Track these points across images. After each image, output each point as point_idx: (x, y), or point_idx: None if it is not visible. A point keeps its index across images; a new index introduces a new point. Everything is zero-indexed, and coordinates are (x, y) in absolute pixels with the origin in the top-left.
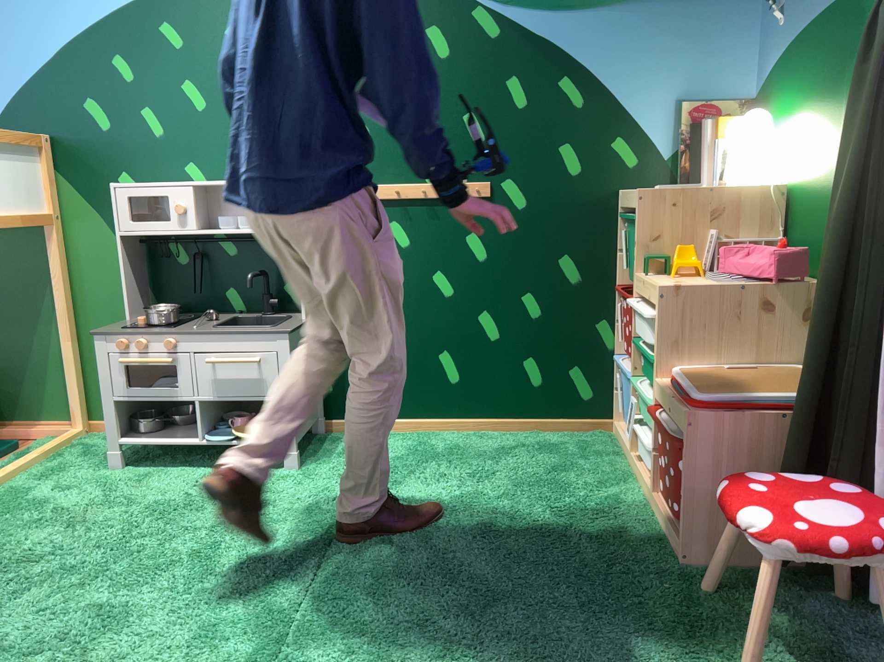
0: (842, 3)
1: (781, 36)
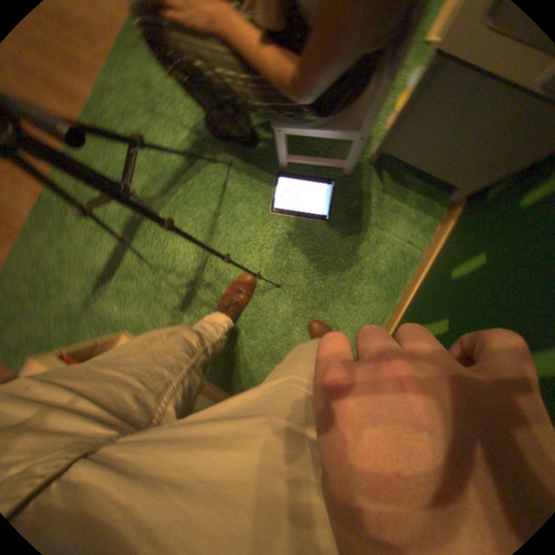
0: None
1: None
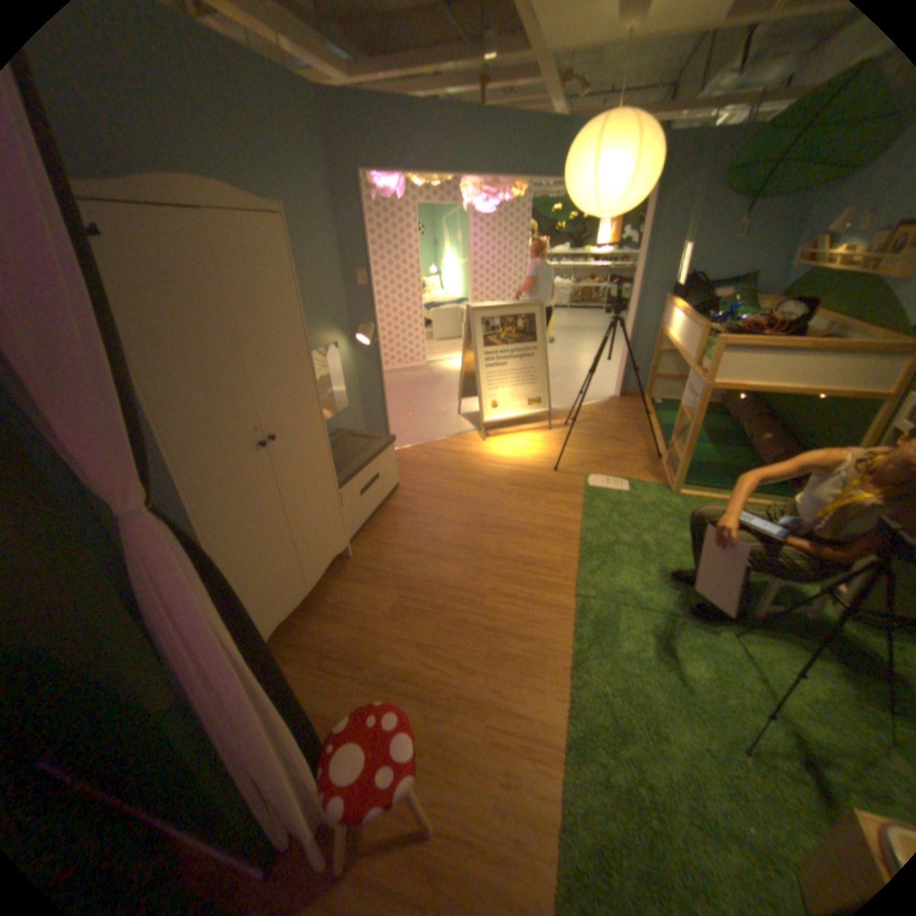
0: None
1: None
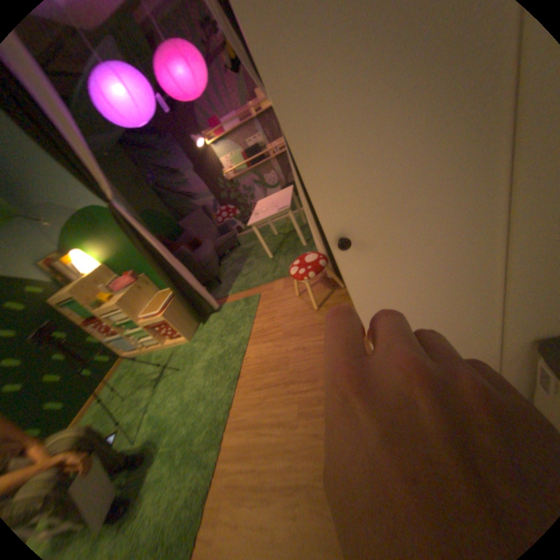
0: (77, 213)
1: (54, 228)
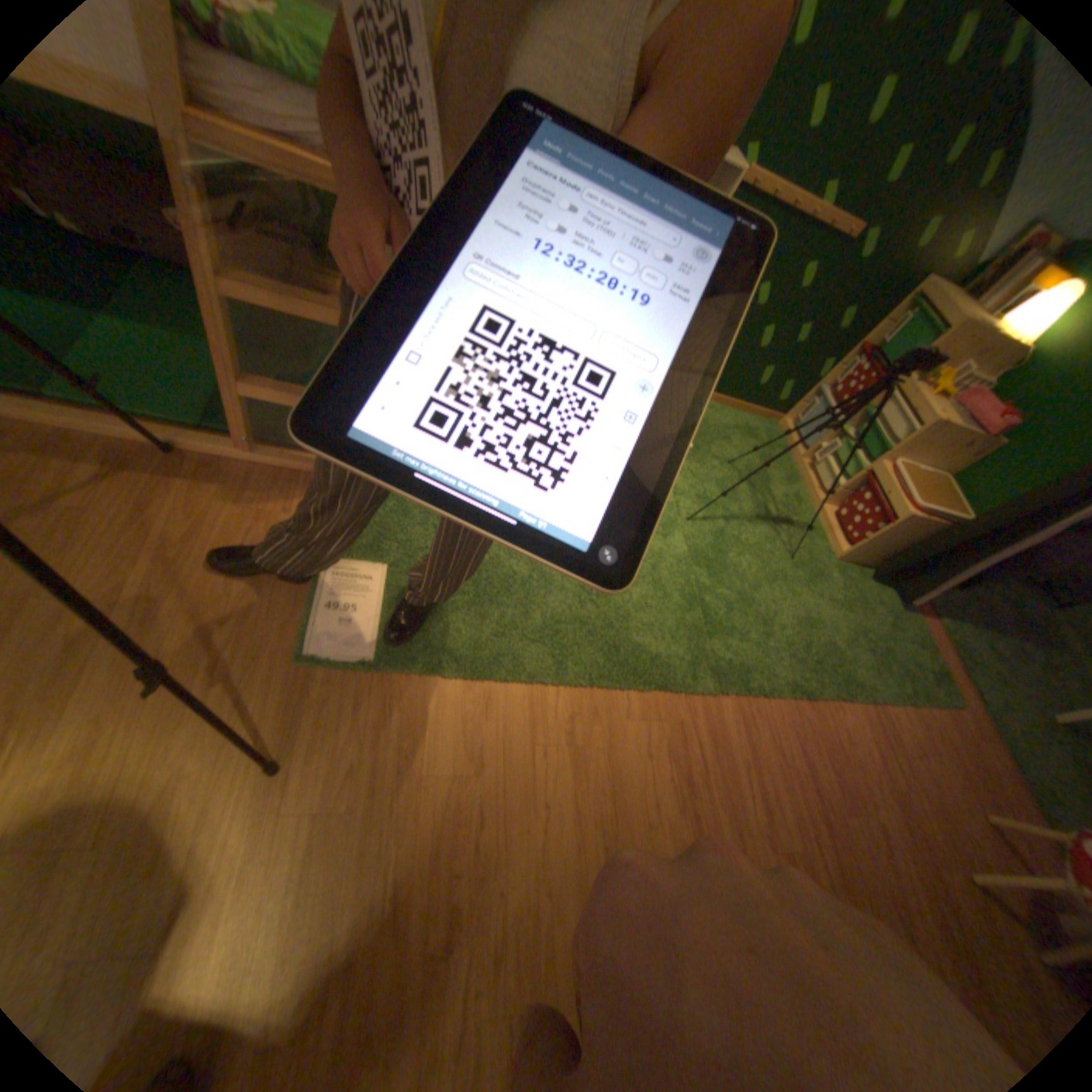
0: None
1: None
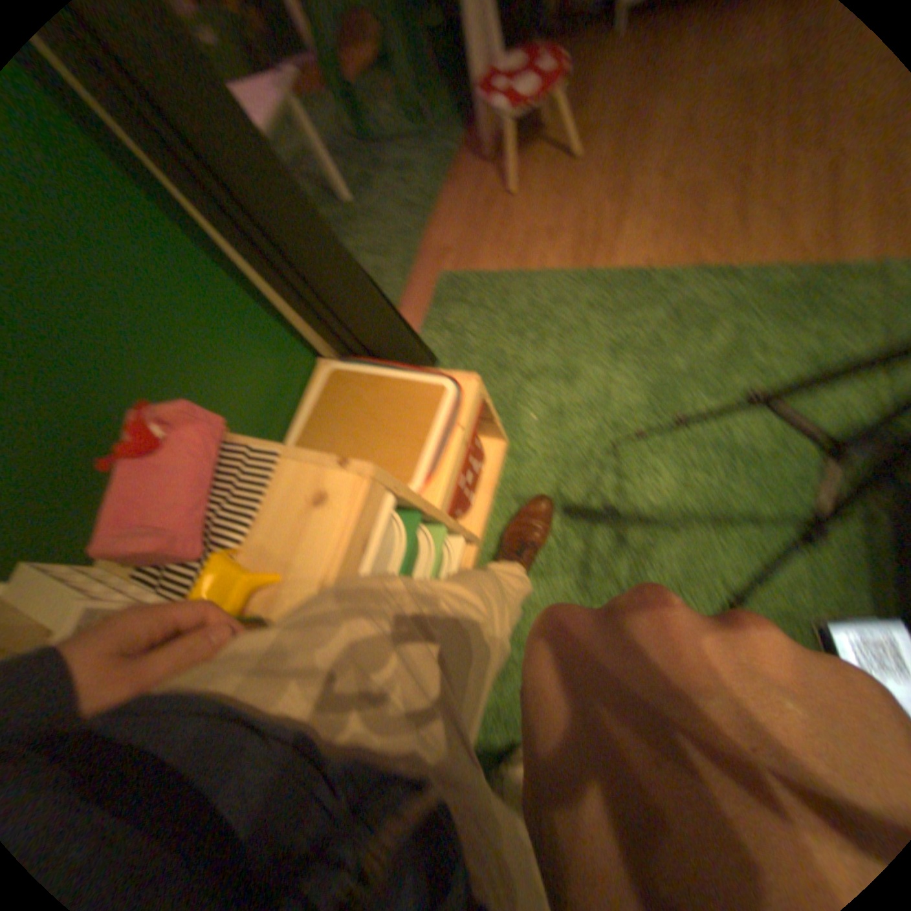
0: None
1: None
